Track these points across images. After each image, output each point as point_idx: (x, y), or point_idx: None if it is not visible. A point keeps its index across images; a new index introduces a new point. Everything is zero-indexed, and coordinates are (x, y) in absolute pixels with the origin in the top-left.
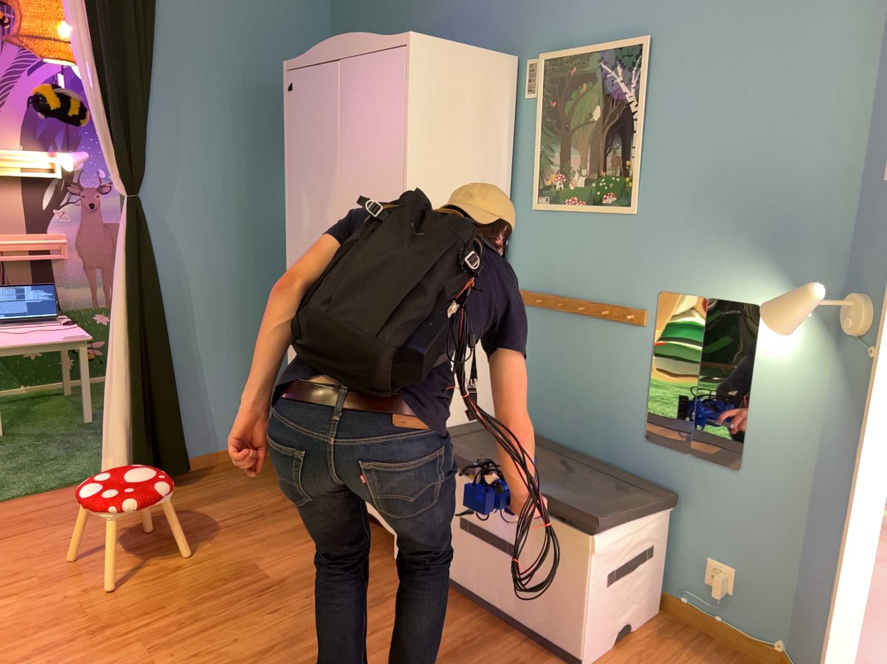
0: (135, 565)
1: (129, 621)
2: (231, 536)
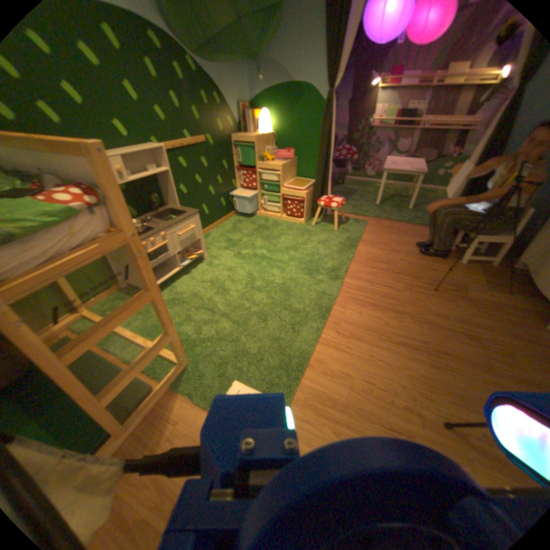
0: (418, 261)
1: (403, 276)
2: (462, 272)
